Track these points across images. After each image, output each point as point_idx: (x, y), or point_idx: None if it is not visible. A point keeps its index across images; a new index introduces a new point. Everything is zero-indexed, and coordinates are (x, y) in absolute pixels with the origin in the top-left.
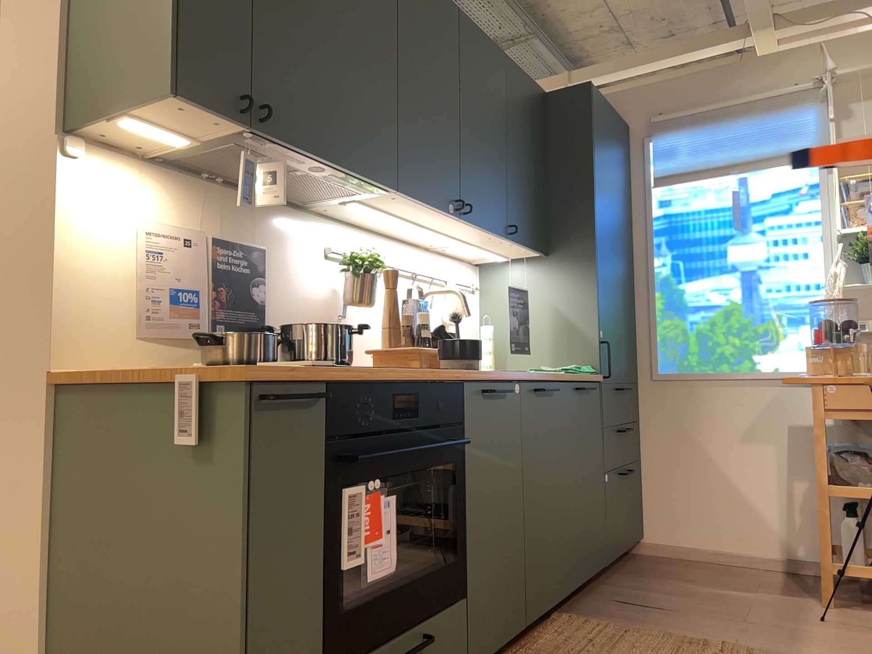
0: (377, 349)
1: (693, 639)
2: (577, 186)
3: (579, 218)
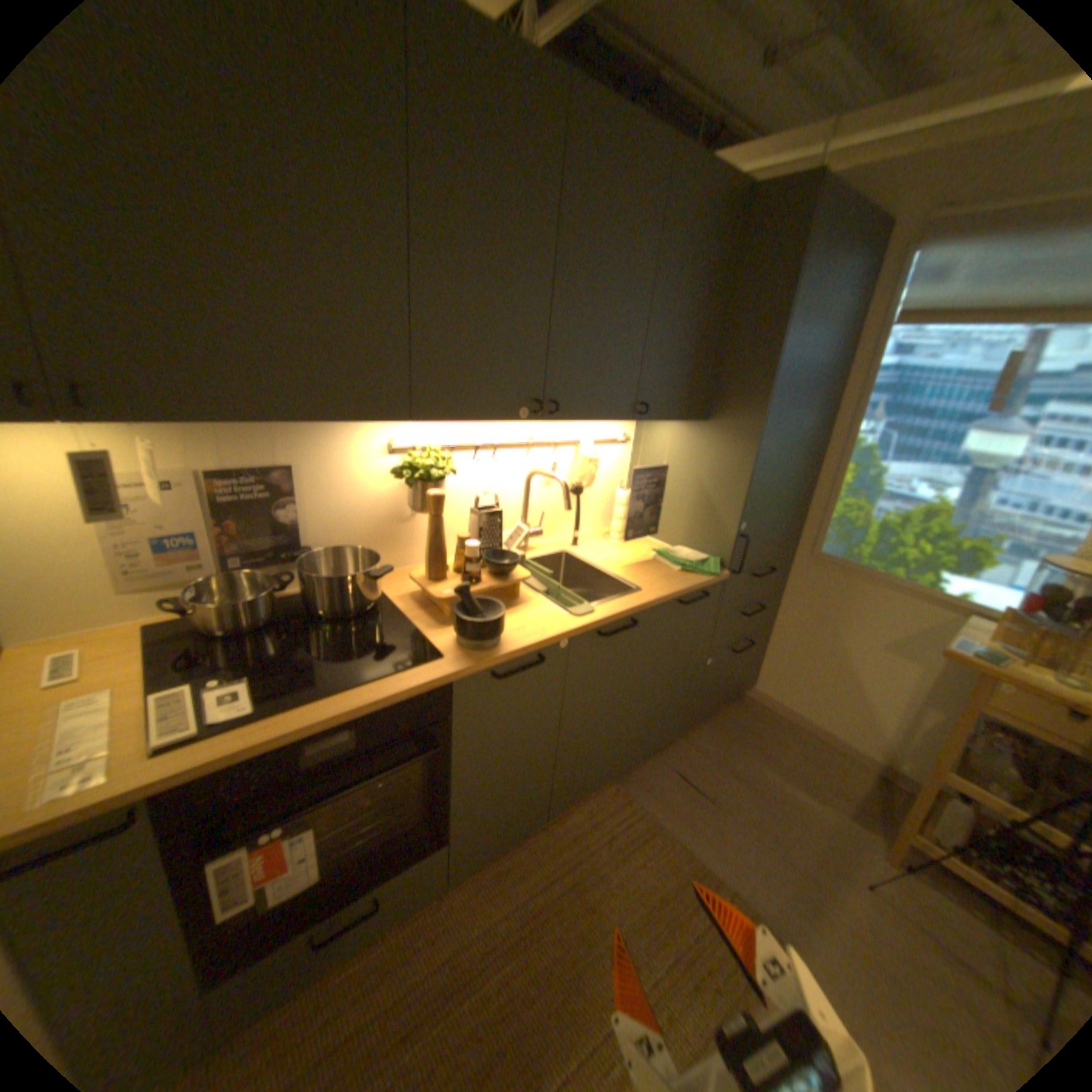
0: (419, 576)
1: (707, 876)
2: (762, 338)
3: (752, 382)
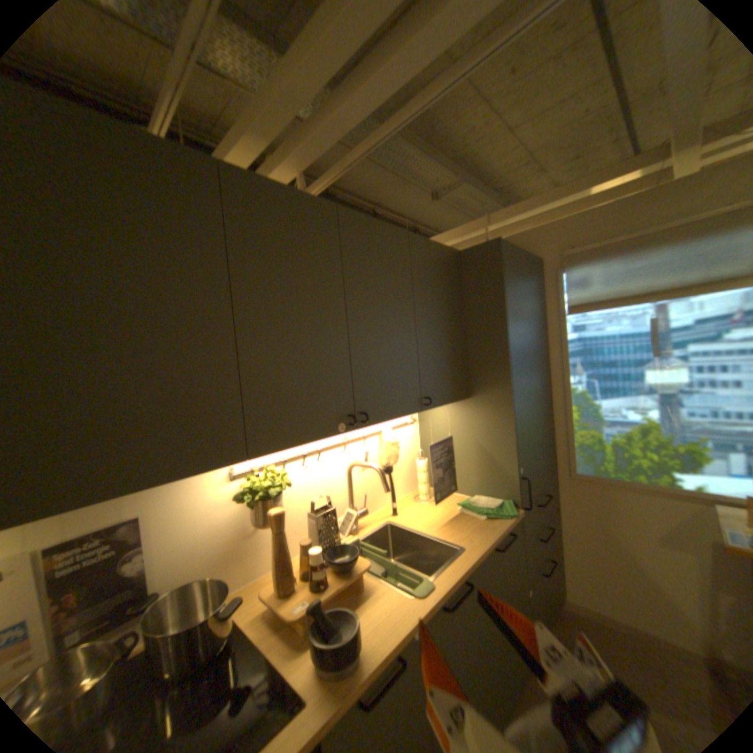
0: (269, 594)
1: None
2: (493, 337)
3: (495, 366)
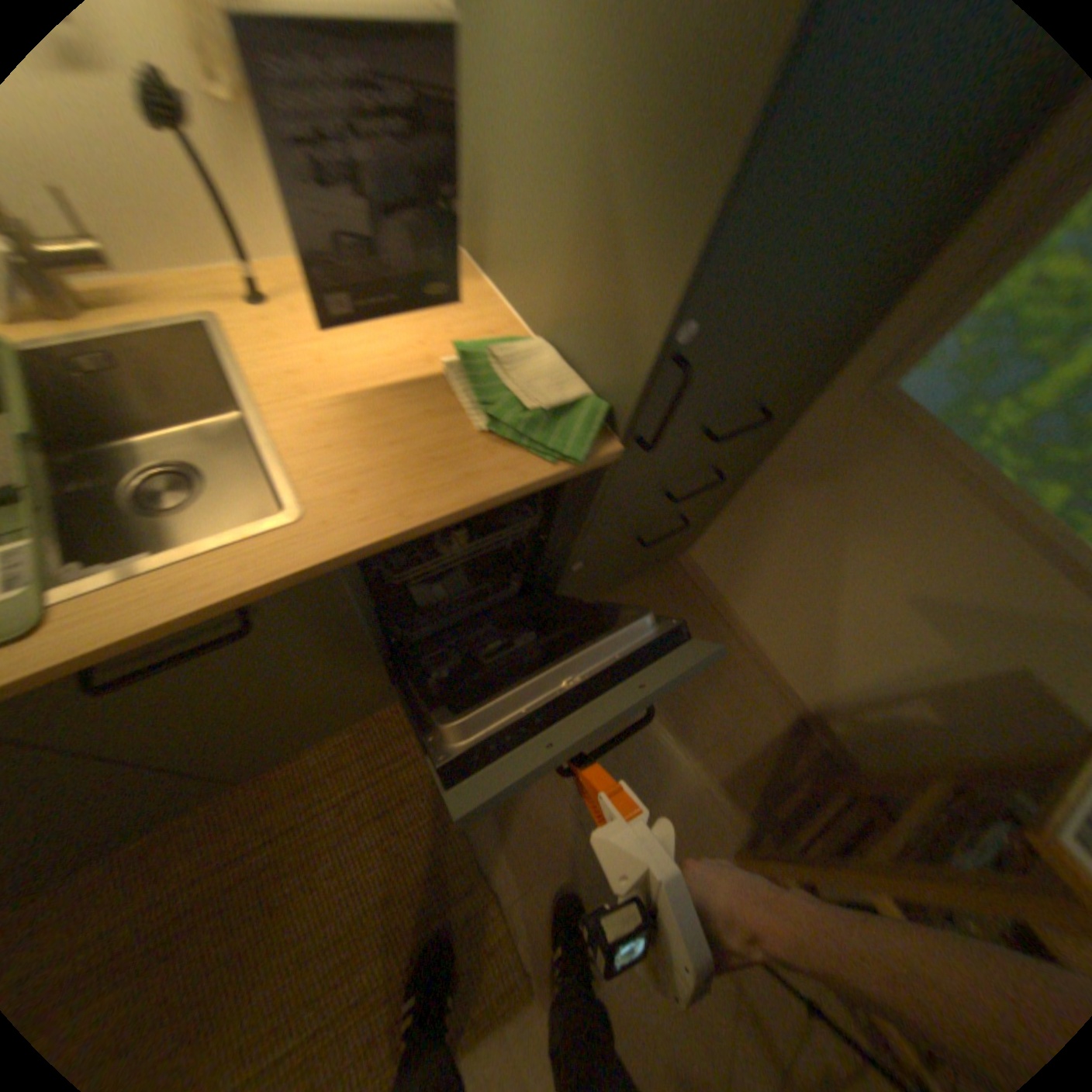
0: None
1: (468, 868)
2: None
3: None
